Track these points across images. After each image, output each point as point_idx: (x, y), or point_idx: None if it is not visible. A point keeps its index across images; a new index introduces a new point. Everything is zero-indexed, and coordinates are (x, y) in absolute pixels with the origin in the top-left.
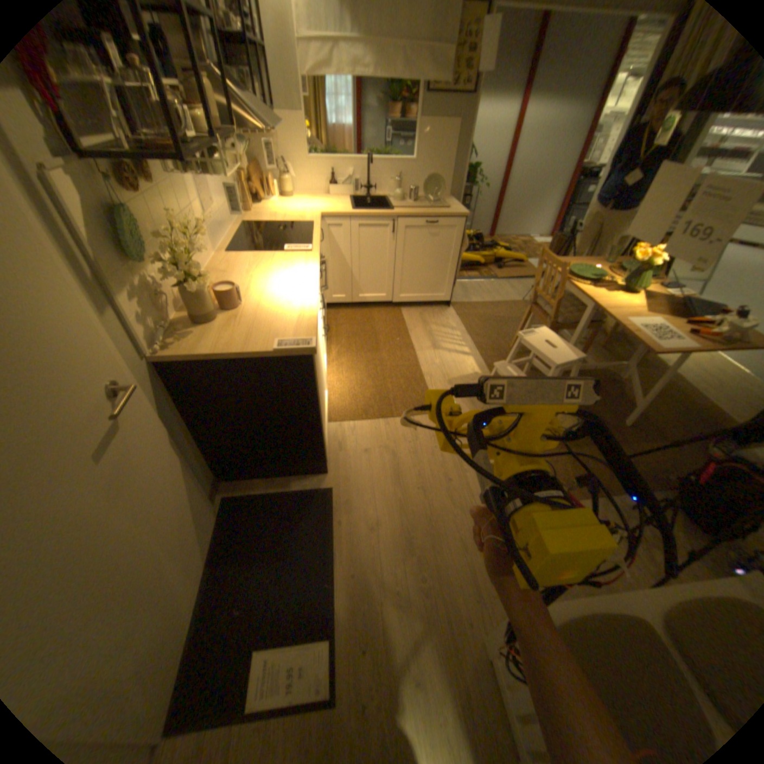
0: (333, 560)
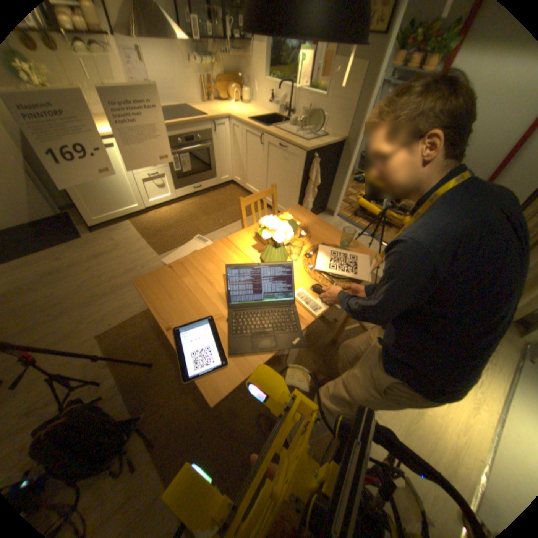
0: (37, 253)
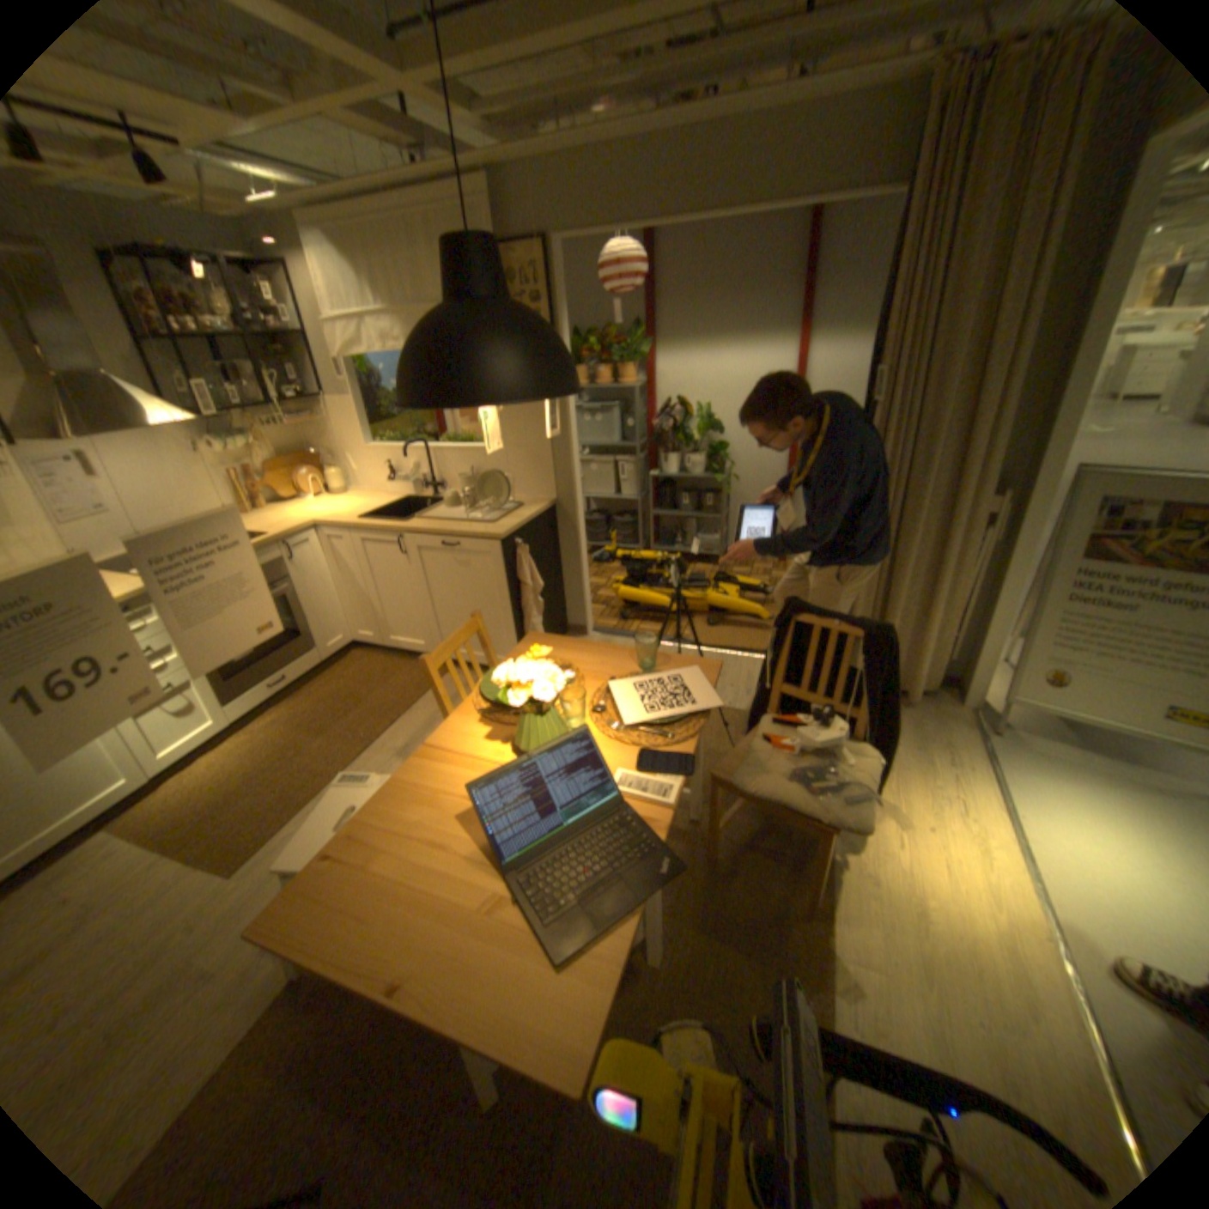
0: None
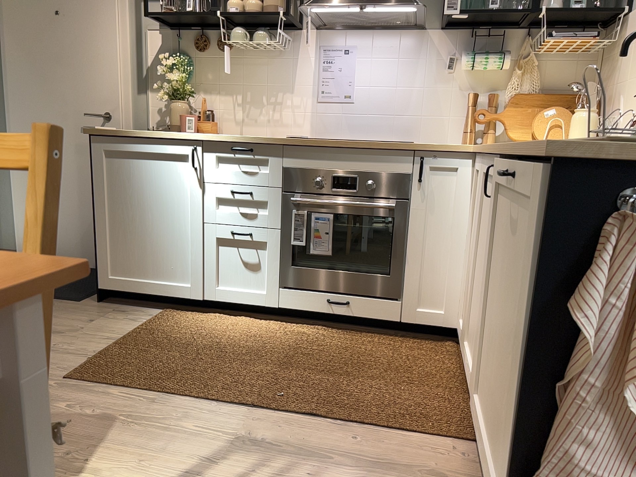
0: None
